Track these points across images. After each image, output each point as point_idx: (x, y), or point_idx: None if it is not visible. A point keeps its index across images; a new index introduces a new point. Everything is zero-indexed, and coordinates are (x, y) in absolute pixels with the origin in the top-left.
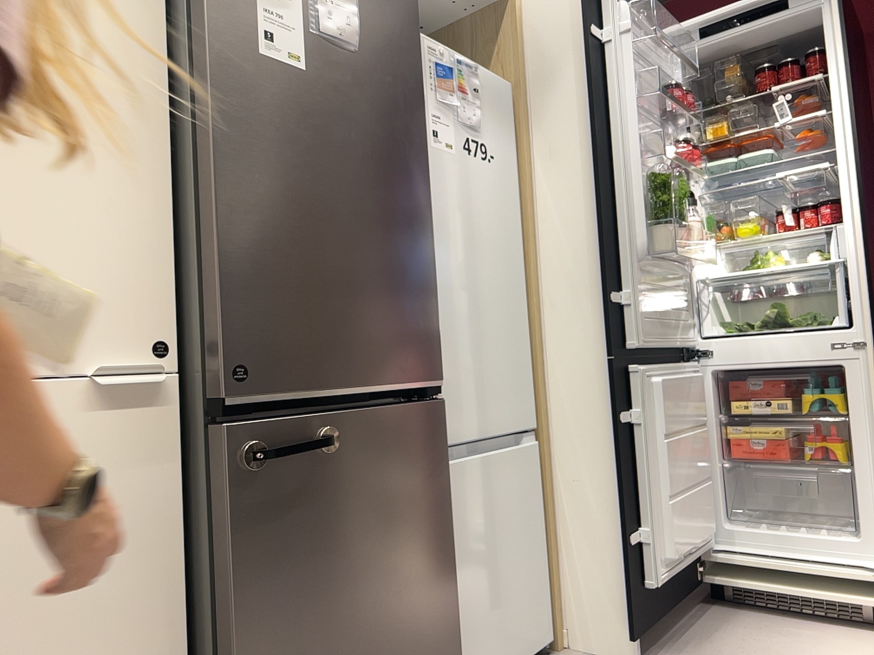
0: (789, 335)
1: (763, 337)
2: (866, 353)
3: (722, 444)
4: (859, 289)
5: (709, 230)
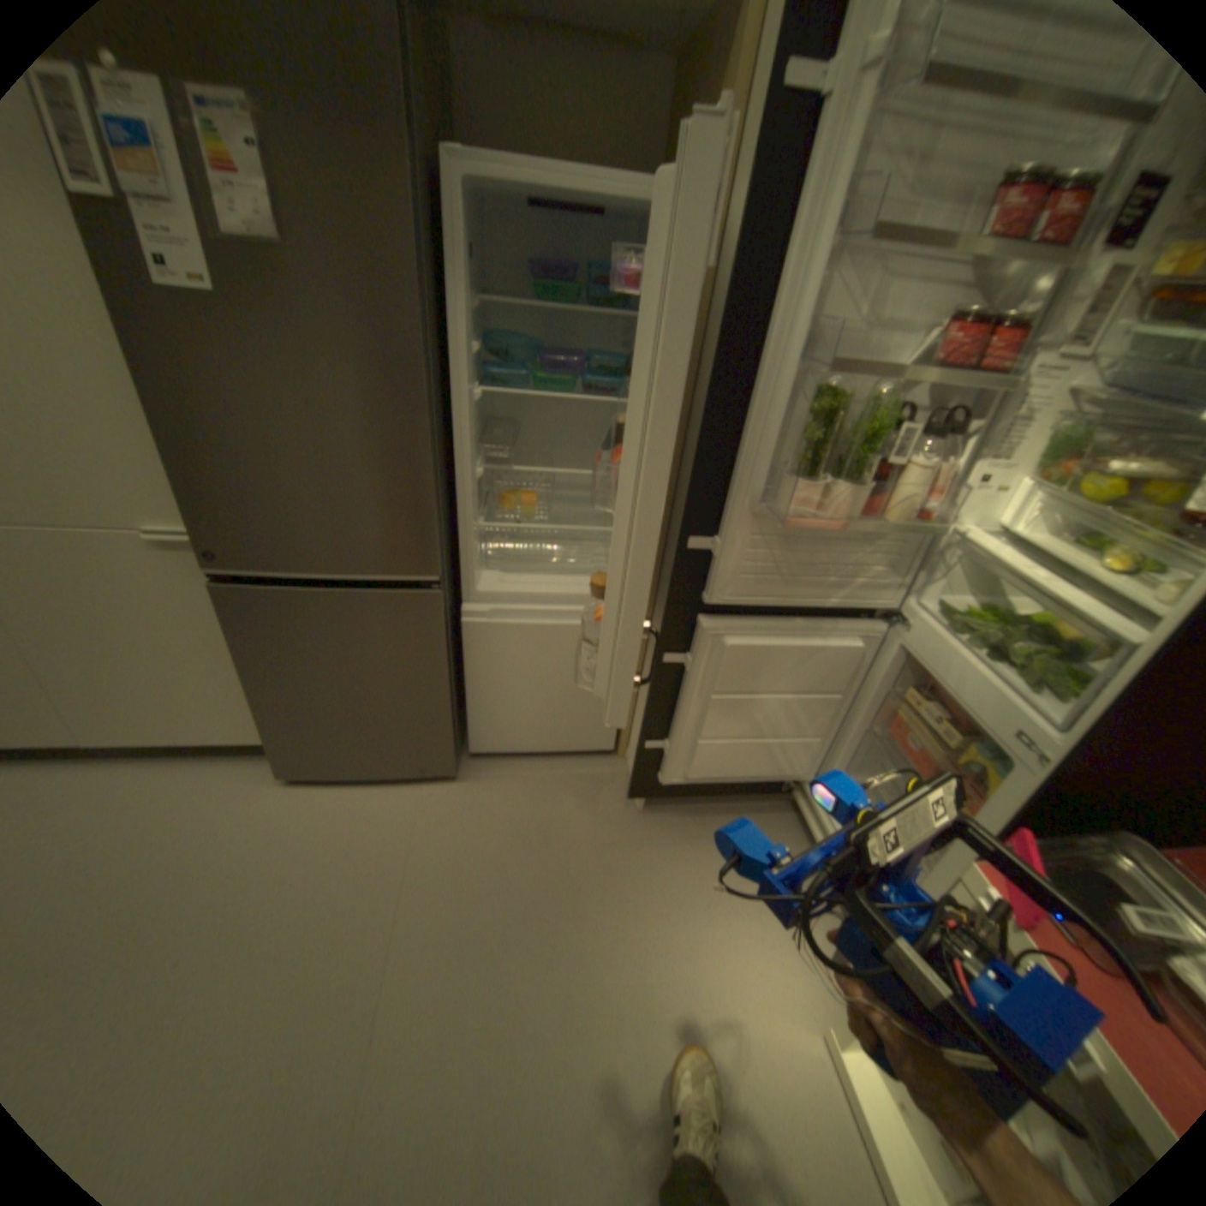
0: (1004, 673)
1: (980, 651)
2: (1043, 778)
3: (876, 713)
4: (1109, 702)
5: (1055, 452)
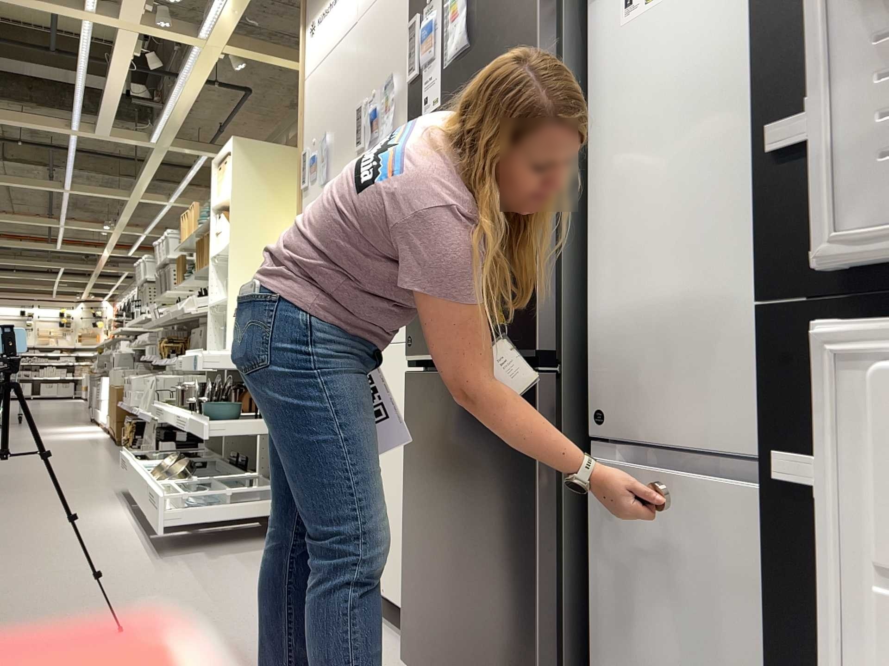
0: None
1: None
2: None
3: None
4: None
5: None
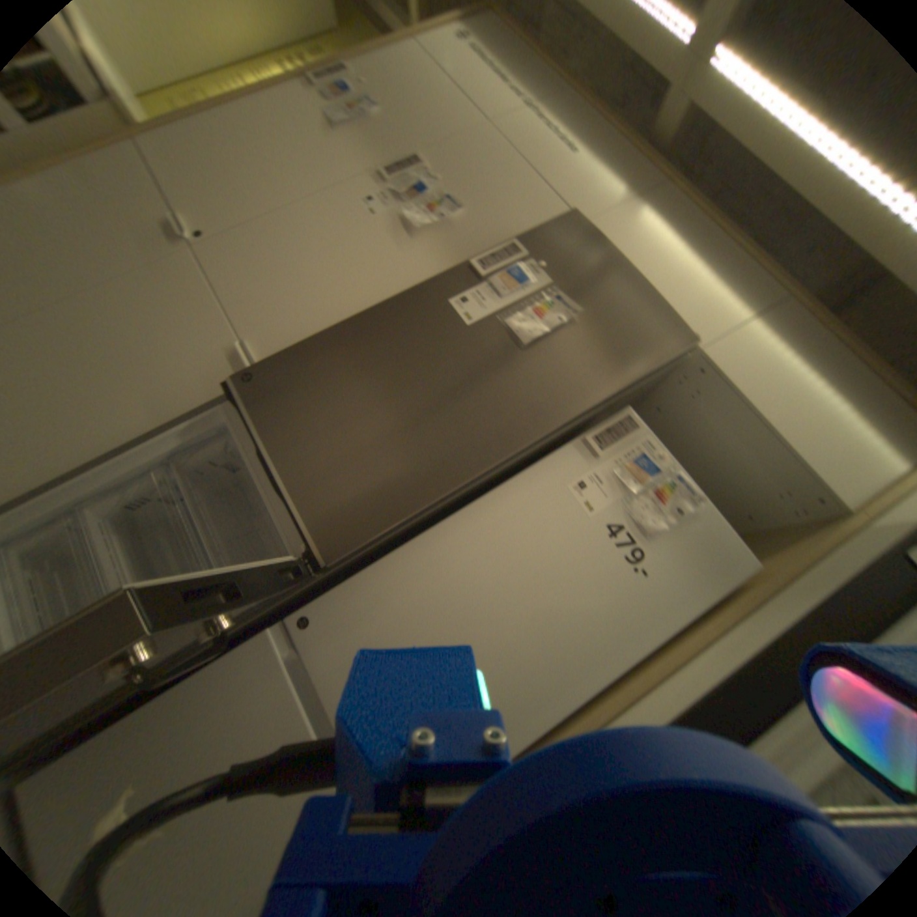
0: None
1: None
2: None
3: None
4: None
5: None
